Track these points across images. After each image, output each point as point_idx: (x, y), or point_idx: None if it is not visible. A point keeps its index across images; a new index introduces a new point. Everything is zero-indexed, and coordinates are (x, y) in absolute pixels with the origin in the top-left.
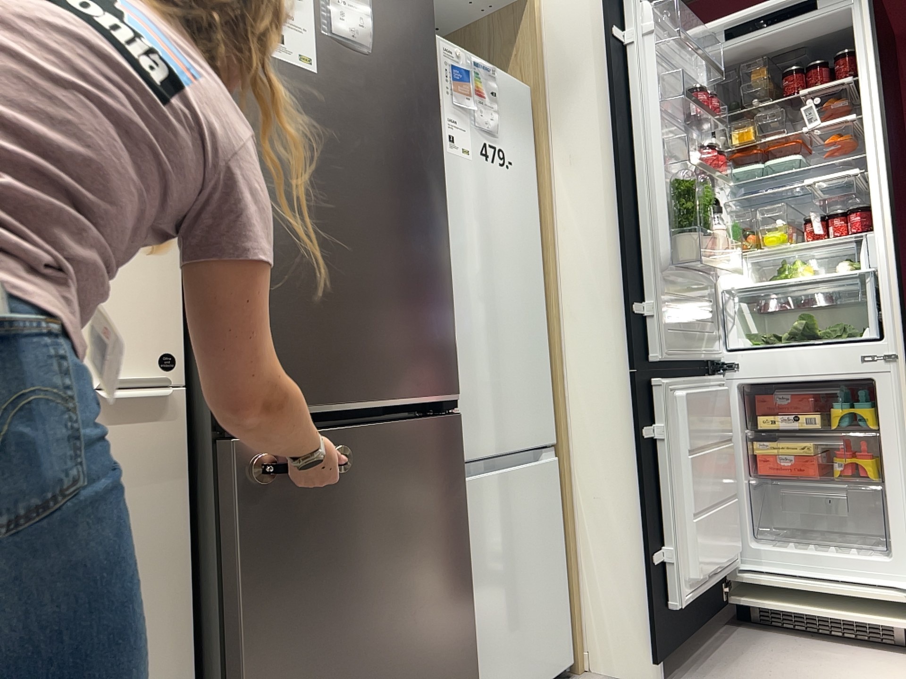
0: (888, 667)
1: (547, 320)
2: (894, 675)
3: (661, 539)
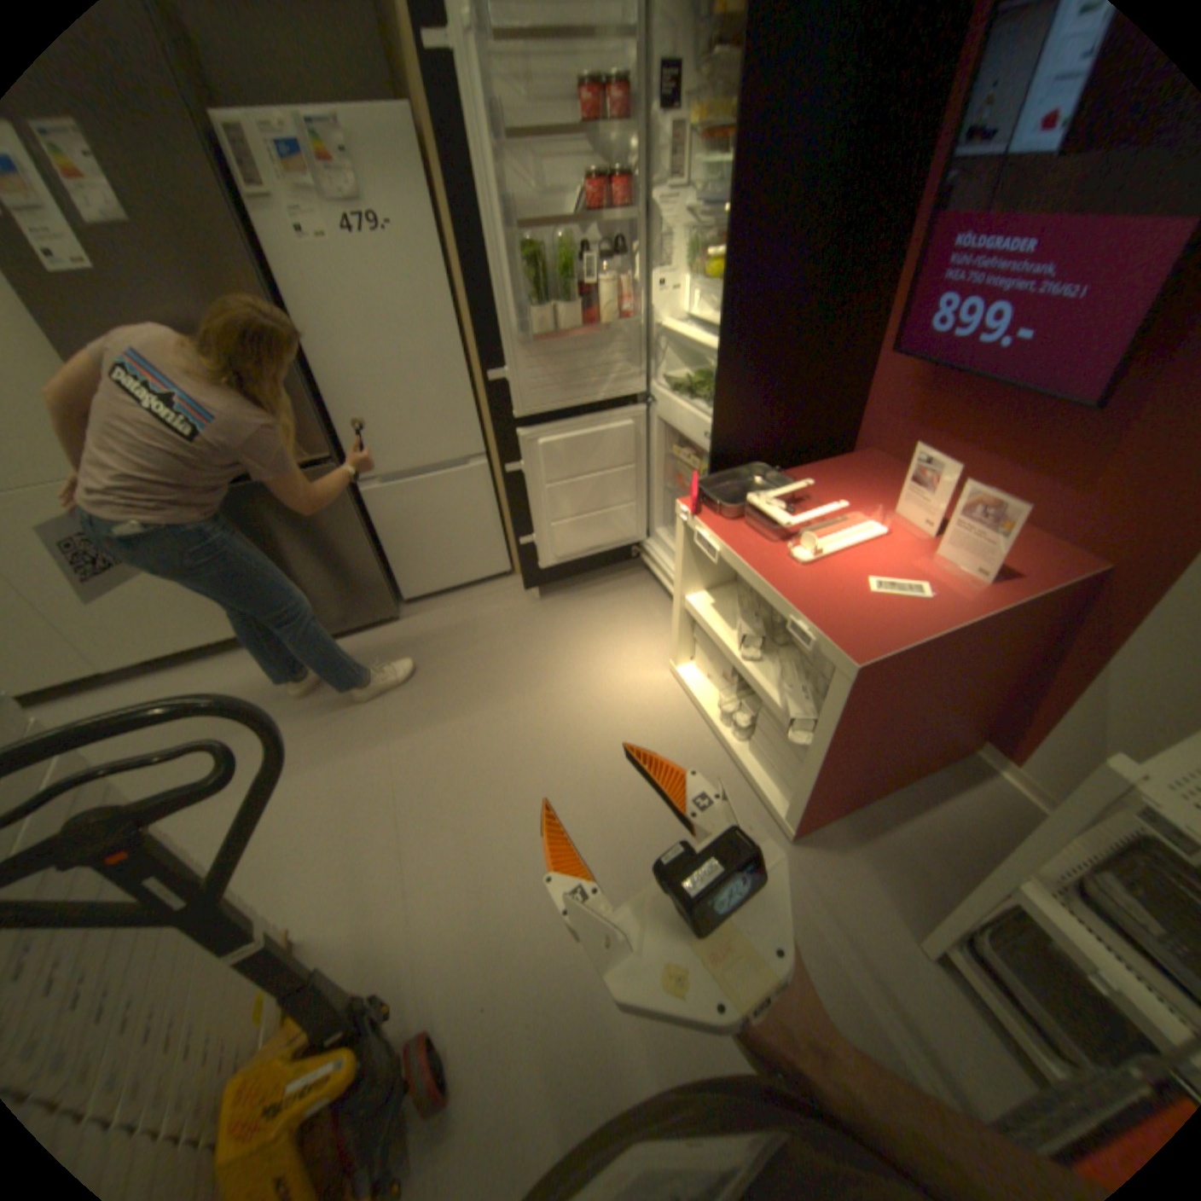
0: (665, 634)
1: (470, 359)
2: (658, 640)
3: (530, 531)
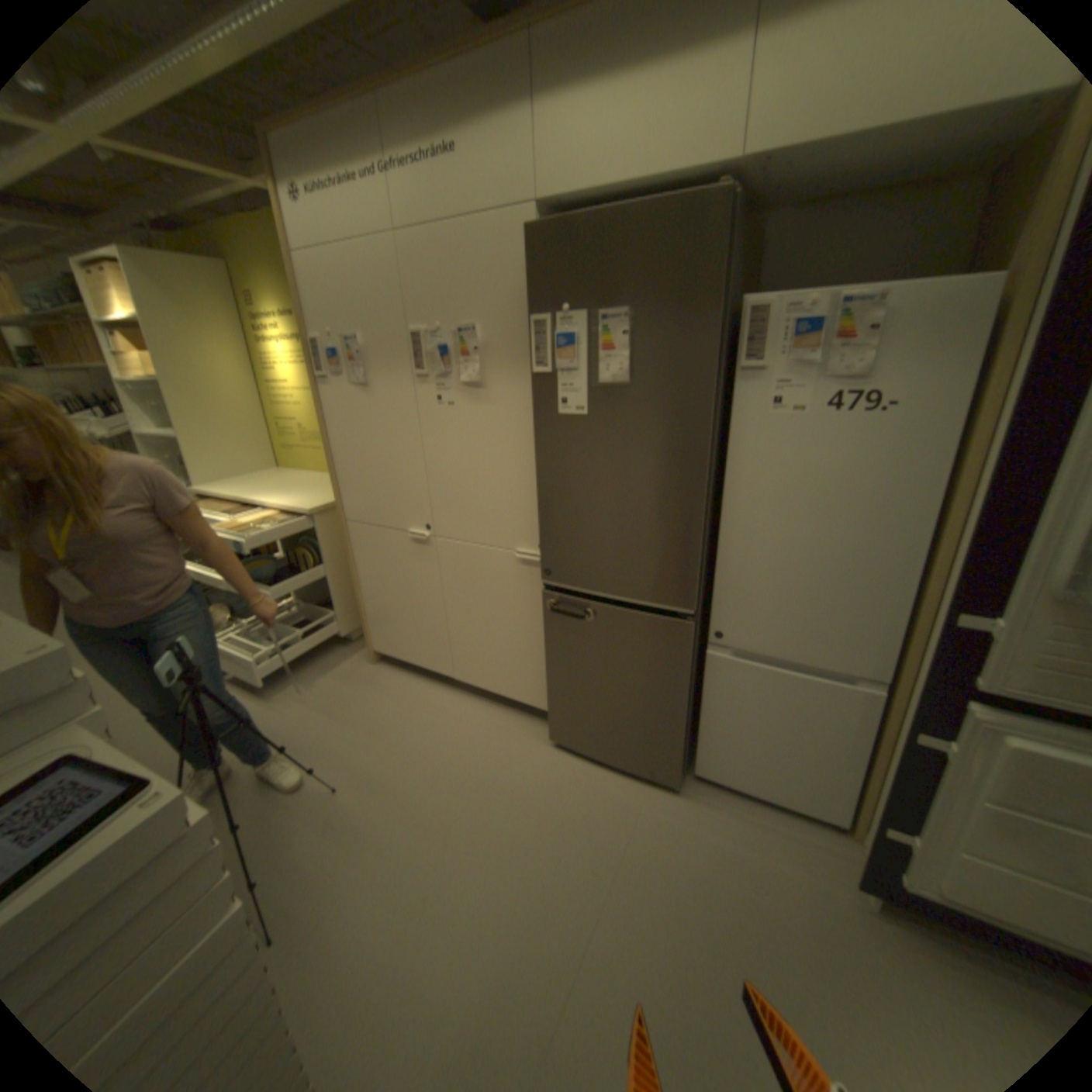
0: None
1: (931, 571)
2: None
3: (916, 830)
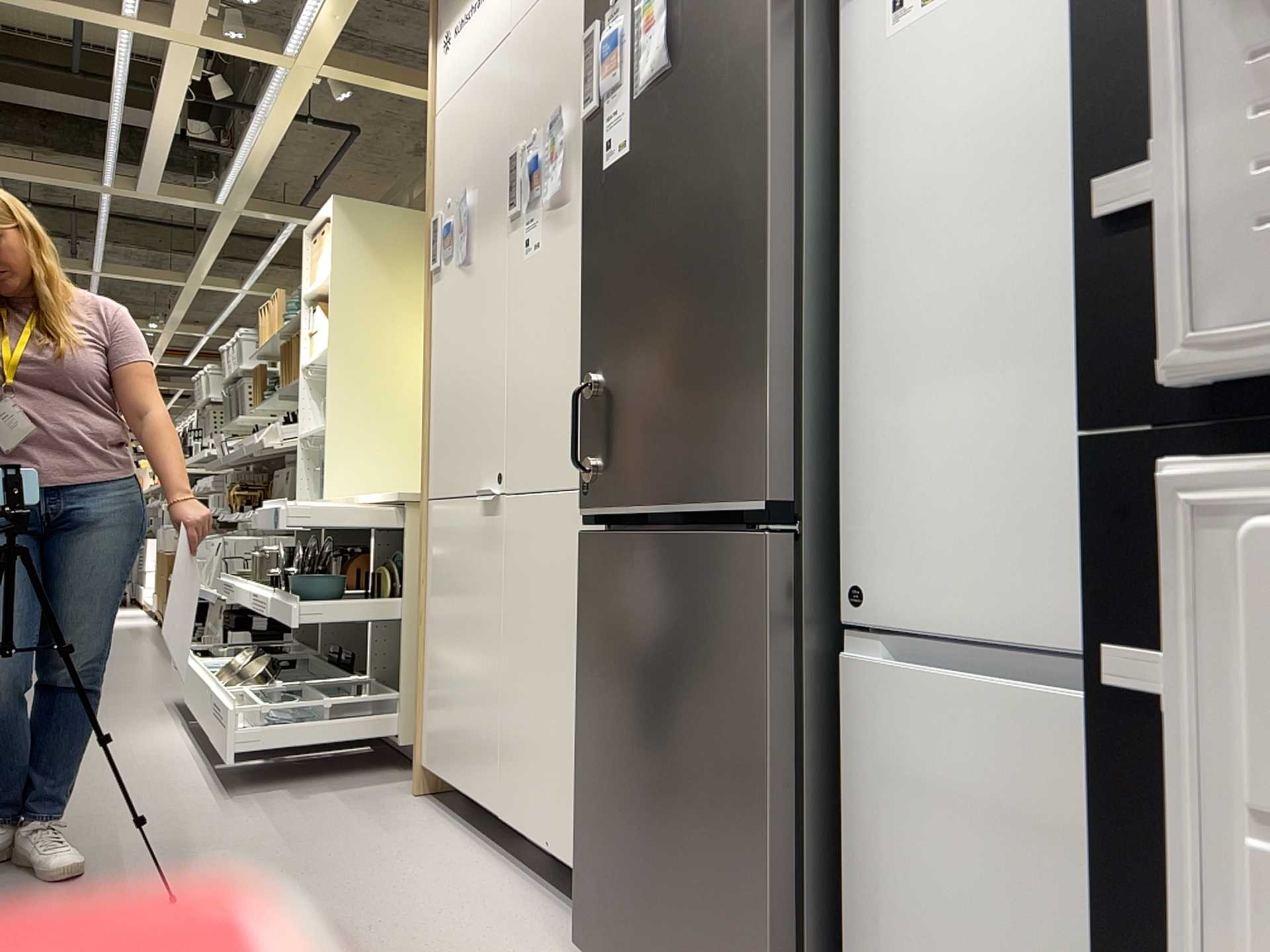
0: None
1: None
2: None
3: None
